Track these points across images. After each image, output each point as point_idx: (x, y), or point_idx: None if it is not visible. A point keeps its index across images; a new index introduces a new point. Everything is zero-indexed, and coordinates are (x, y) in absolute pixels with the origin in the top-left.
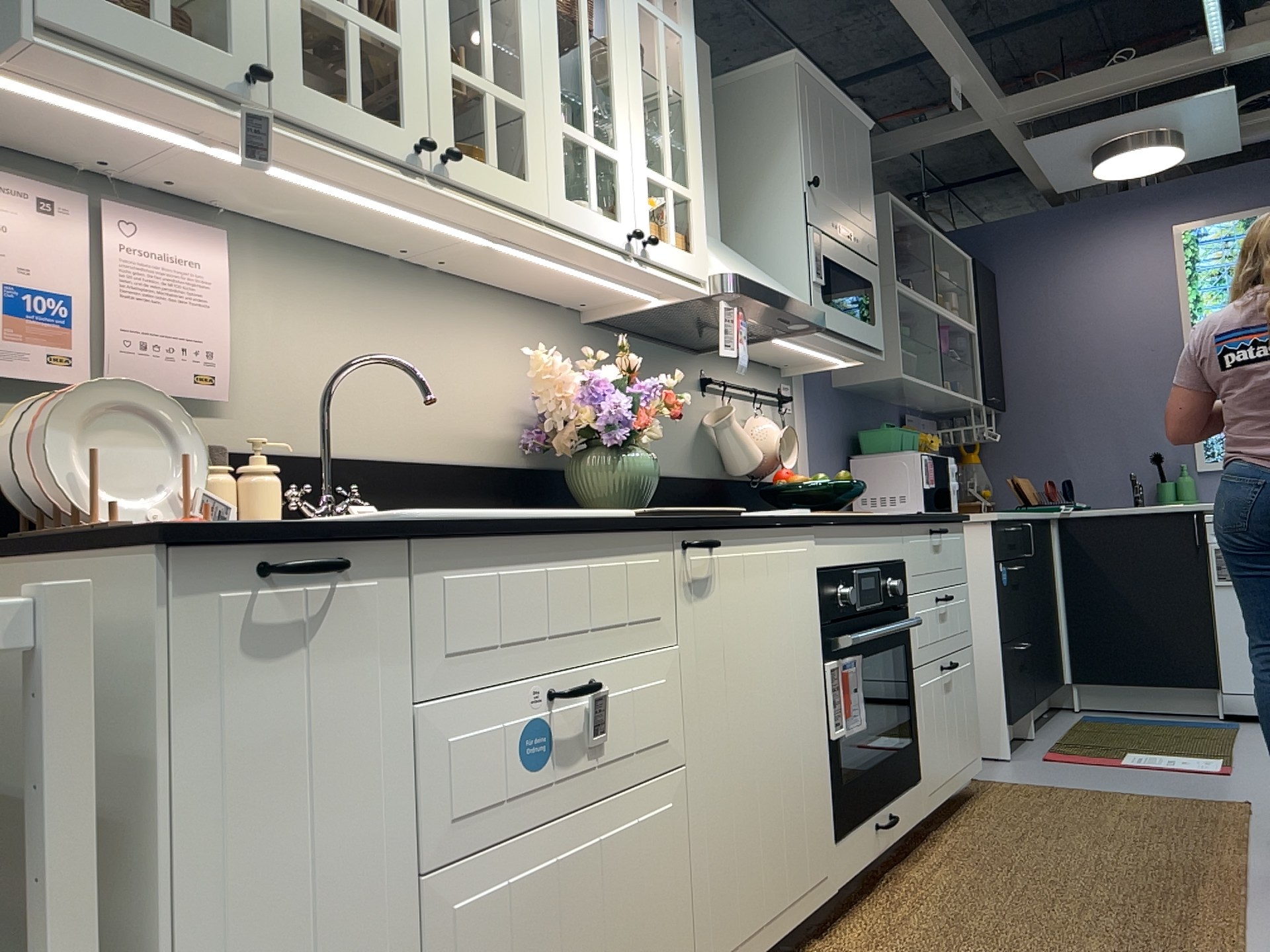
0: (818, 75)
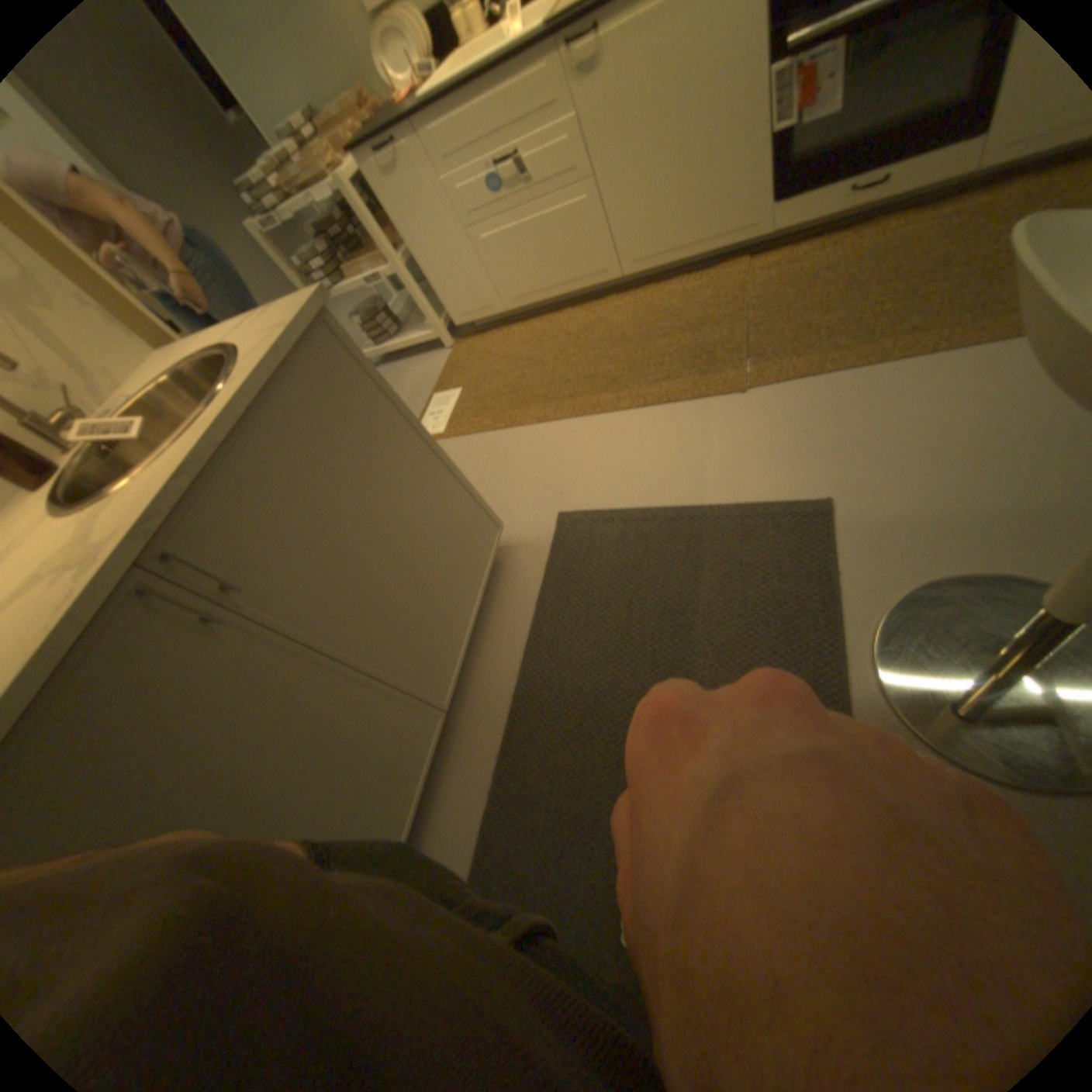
0: None
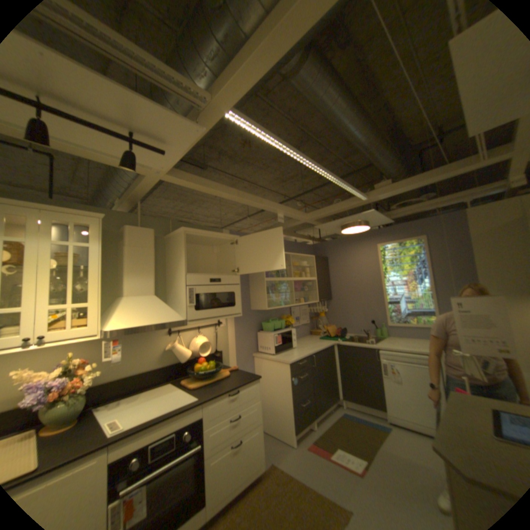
0: (198, 231)
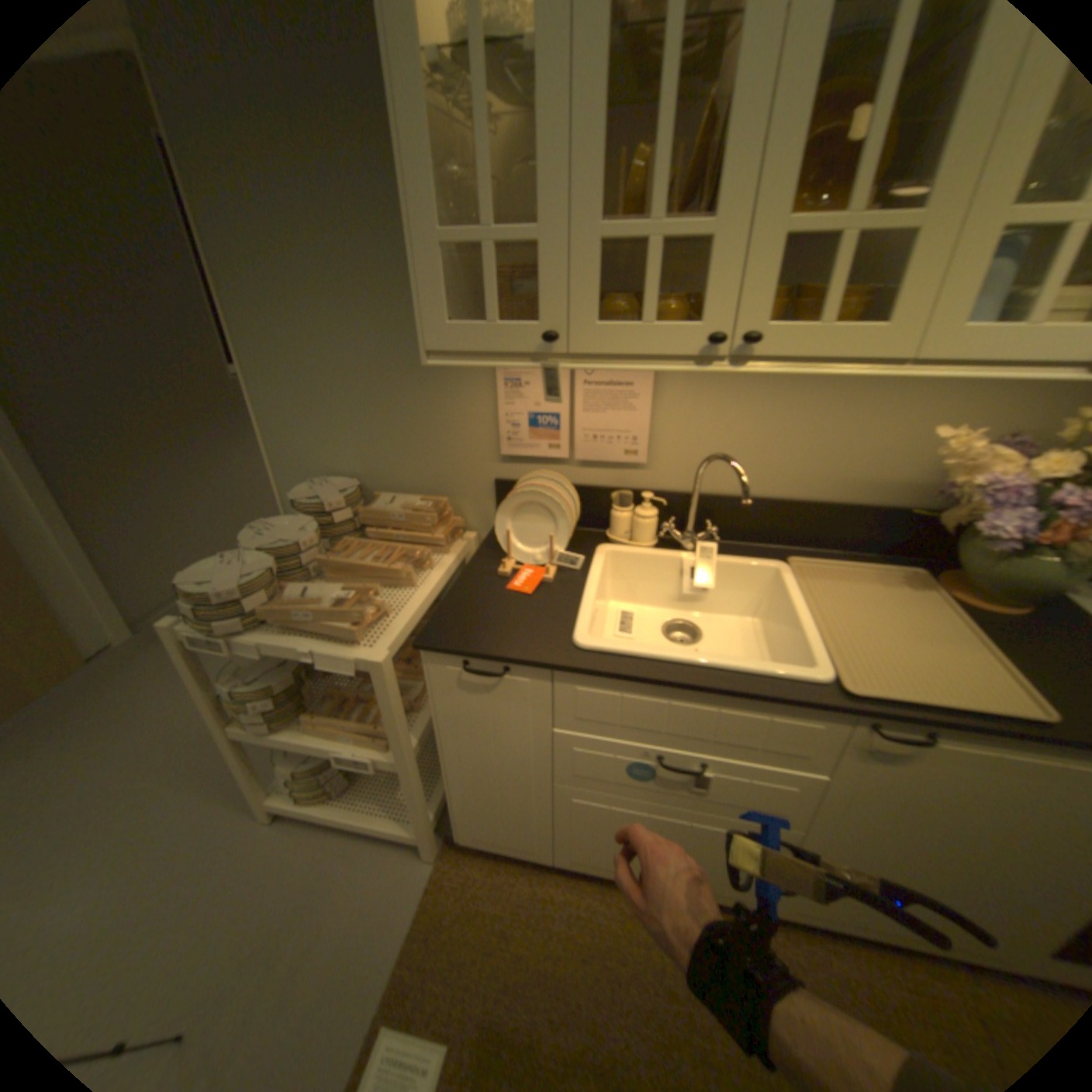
0: None
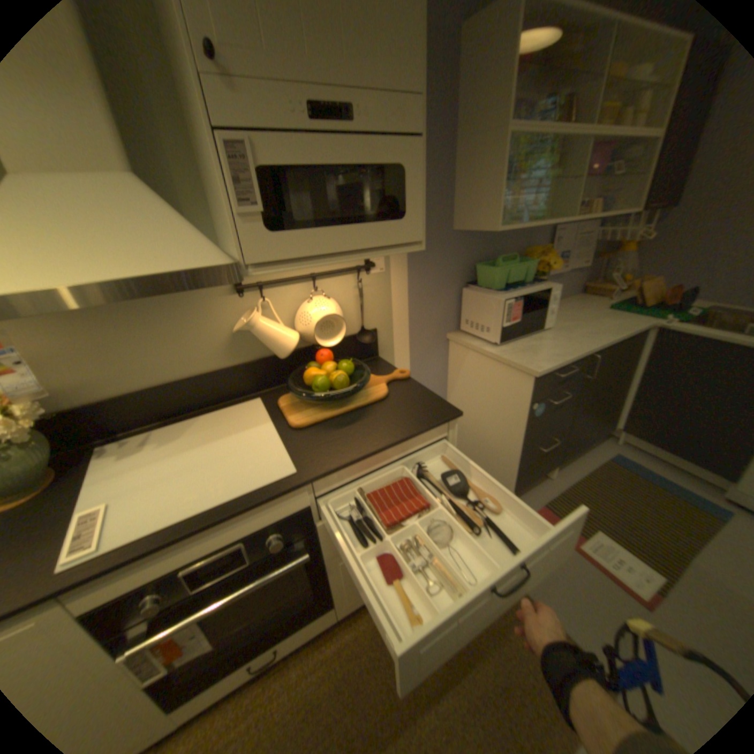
0: None
